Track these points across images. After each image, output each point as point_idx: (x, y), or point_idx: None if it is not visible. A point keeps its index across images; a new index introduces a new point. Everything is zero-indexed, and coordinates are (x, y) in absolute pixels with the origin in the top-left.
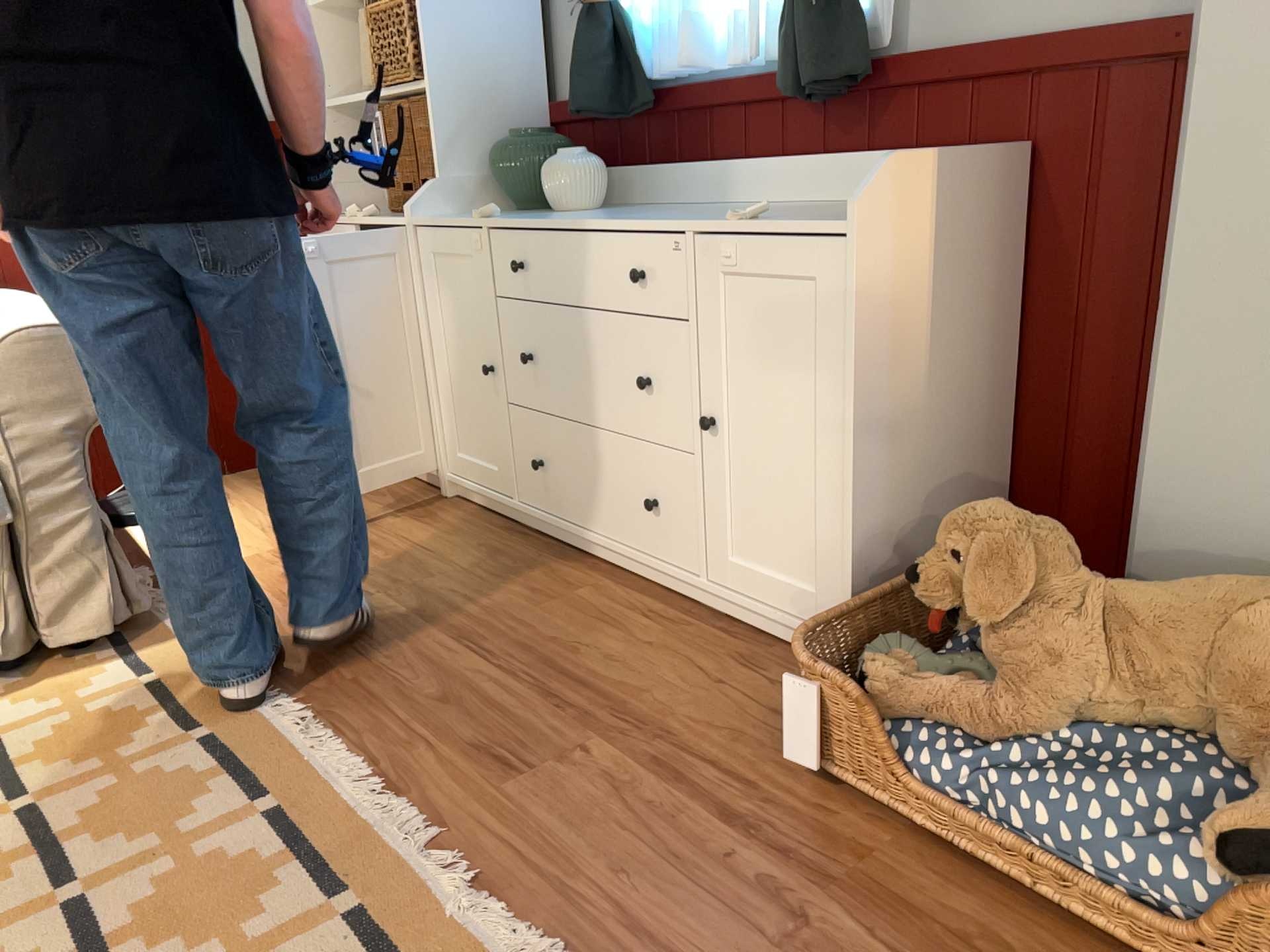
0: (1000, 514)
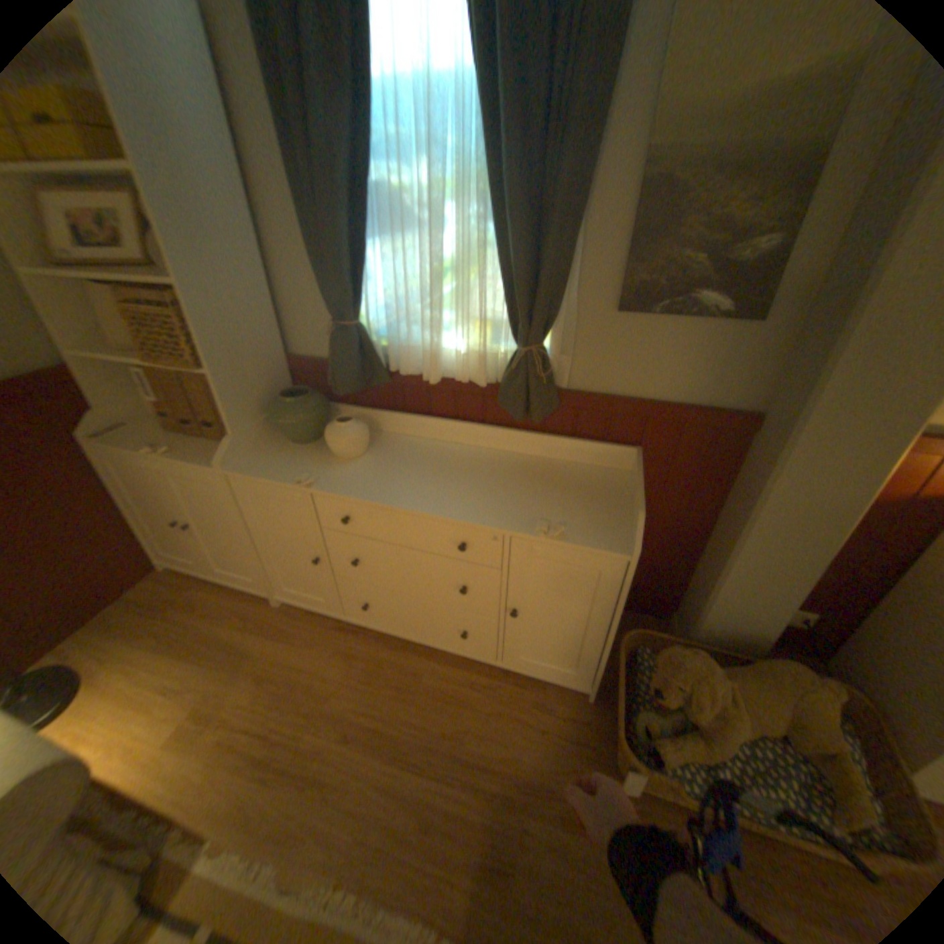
0: (695, 666)
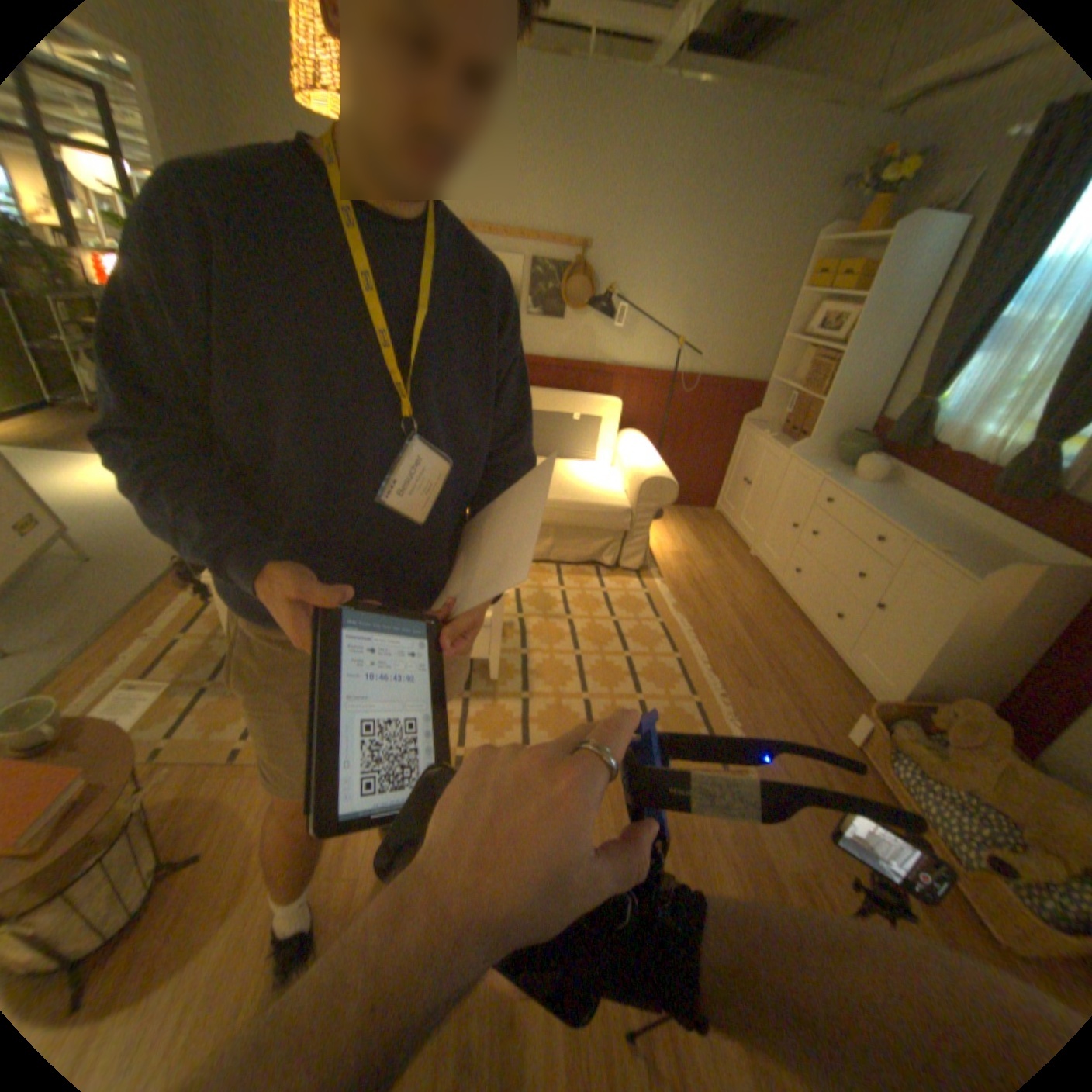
0: (985, 716)
